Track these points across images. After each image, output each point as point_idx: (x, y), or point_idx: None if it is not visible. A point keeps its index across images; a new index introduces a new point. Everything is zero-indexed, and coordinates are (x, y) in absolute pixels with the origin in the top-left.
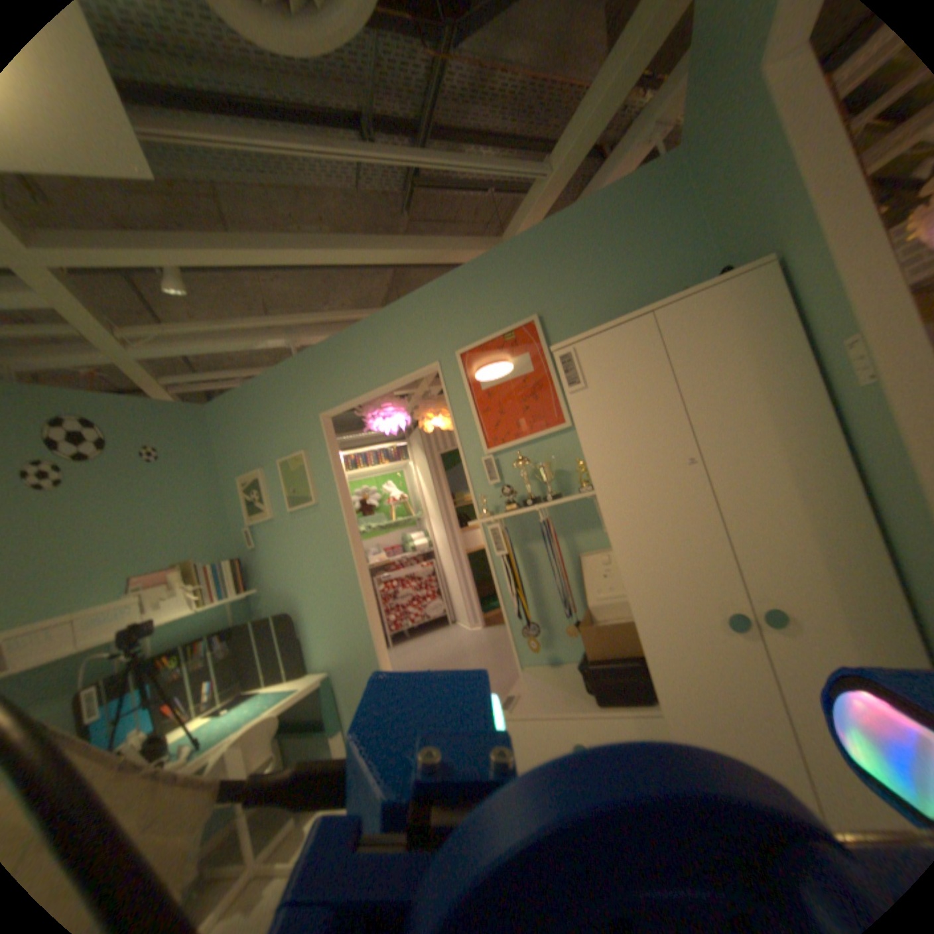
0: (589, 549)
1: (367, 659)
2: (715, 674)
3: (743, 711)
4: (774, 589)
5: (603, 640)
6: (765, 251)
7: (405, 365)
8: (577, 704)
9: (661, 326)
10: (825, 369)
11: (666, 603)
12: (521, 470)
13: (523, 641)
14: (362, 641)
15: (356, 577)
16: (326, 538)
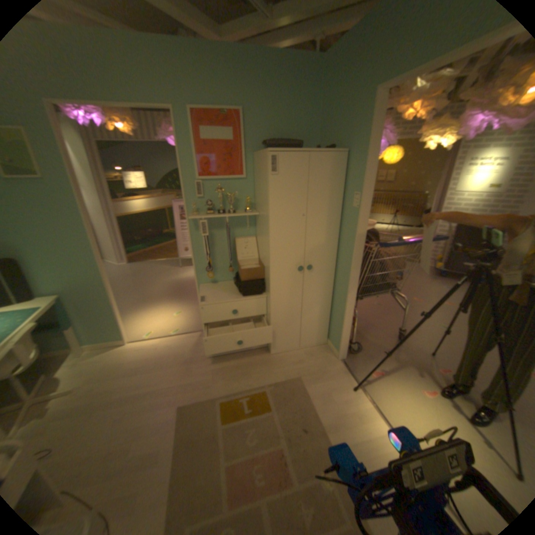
0: (238, 236)
1: (91, 285)
2: (287, 283)
3: (291, 293)
4: (309, 259)
5: (248, 273)
6: (342, 143)
7: (141, 94)
8: (232, 296)
9: (309, 160)
10: (343, 196)
11: (280, 262)
12: (218, 195)
13: (199, 273)
14: (88, 275)
15: (84, 236)
16: (50, 206)
